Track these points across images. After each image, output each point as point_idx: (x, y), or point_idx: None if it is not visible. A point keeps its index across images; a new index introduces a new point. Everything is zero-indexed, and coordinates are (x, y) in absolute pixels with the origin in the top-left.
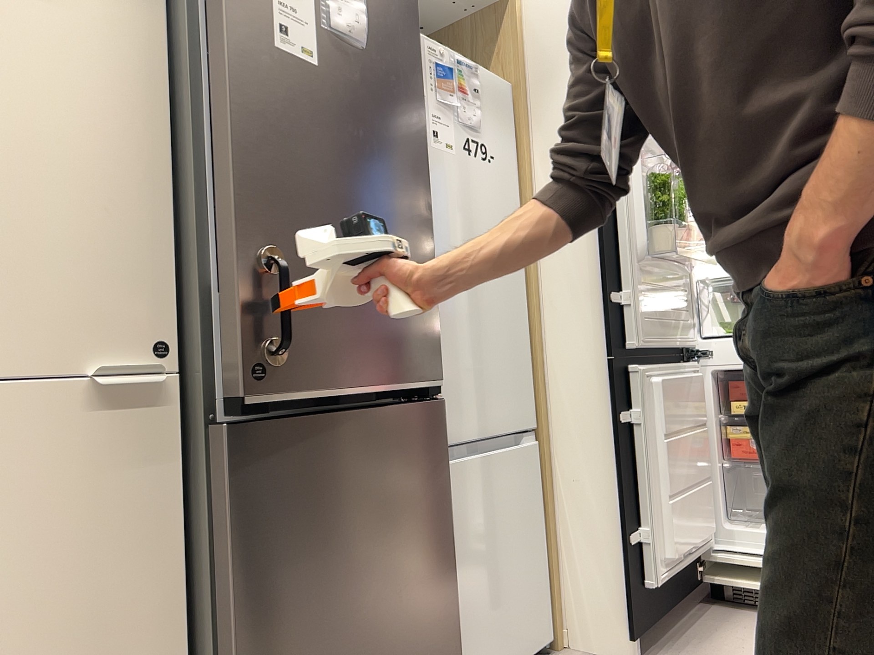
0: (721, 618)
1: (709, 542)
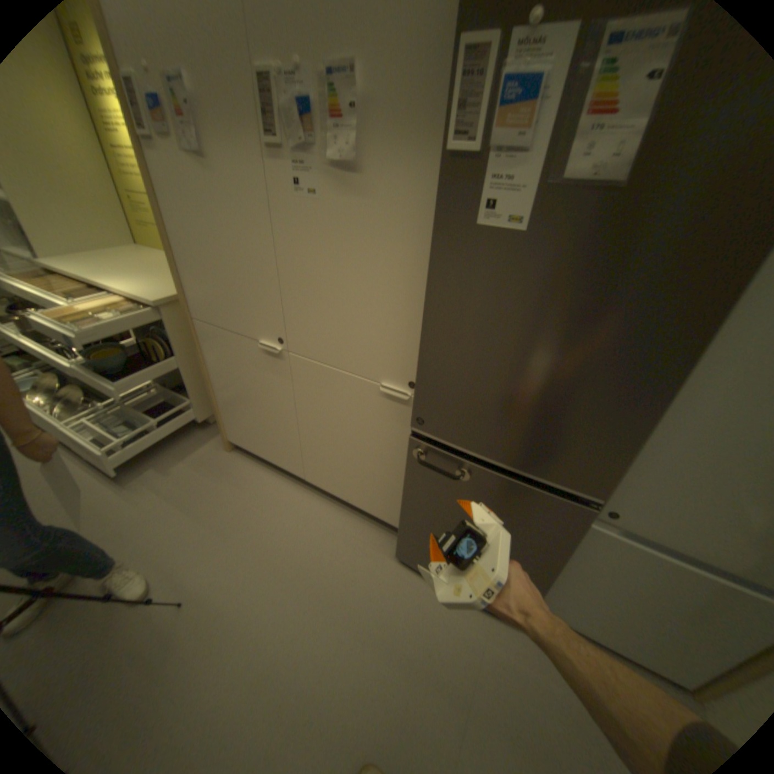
0: None
1: None
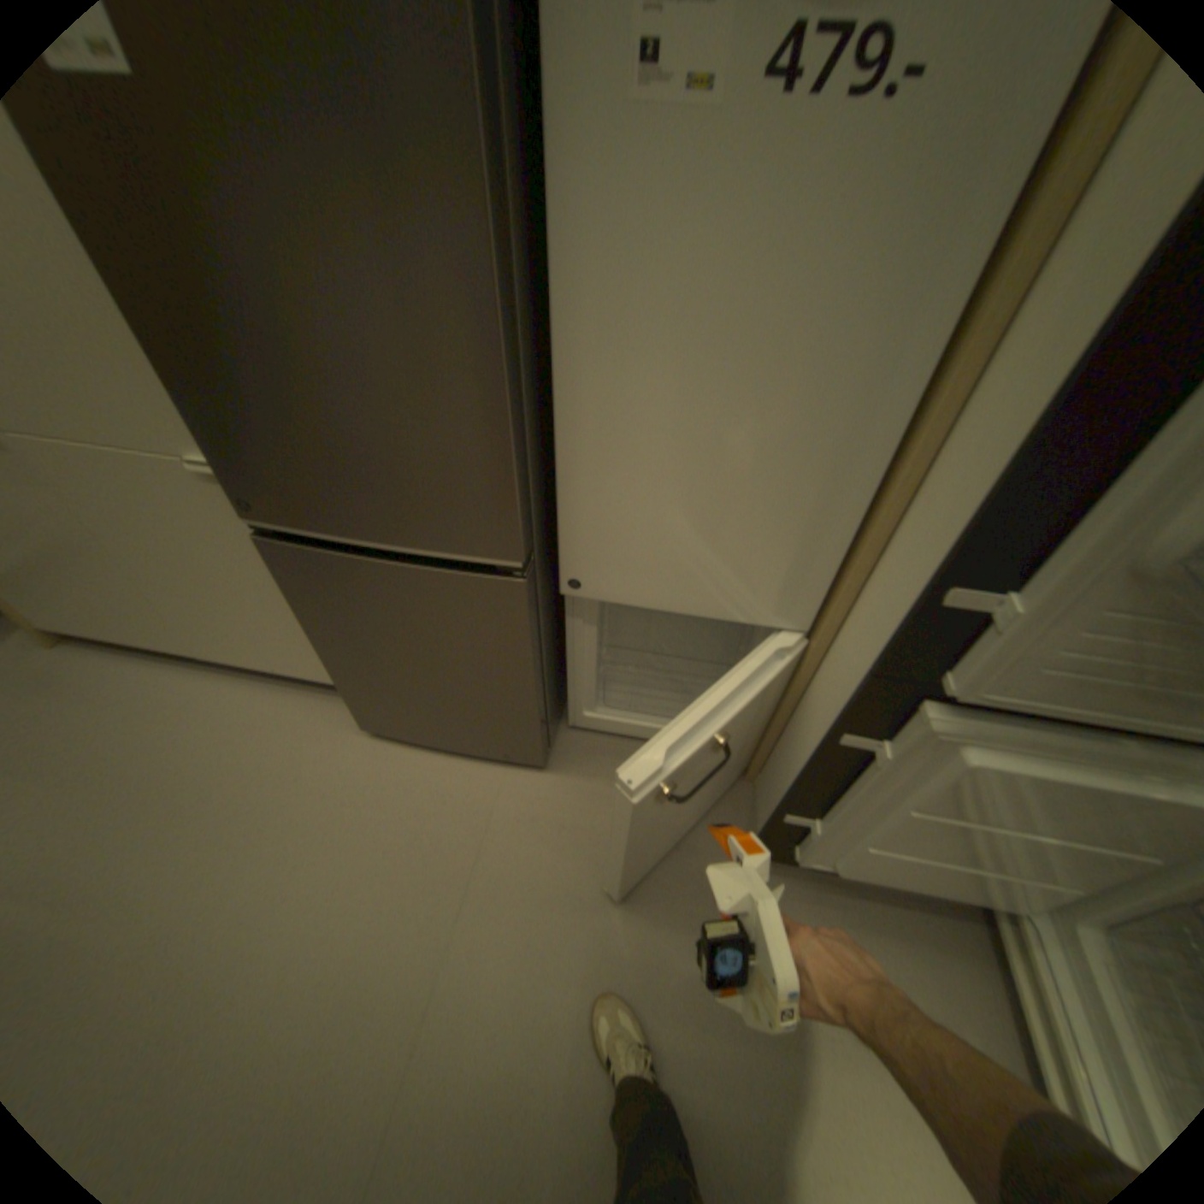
0: (939, 940)
1: (1008, 904)
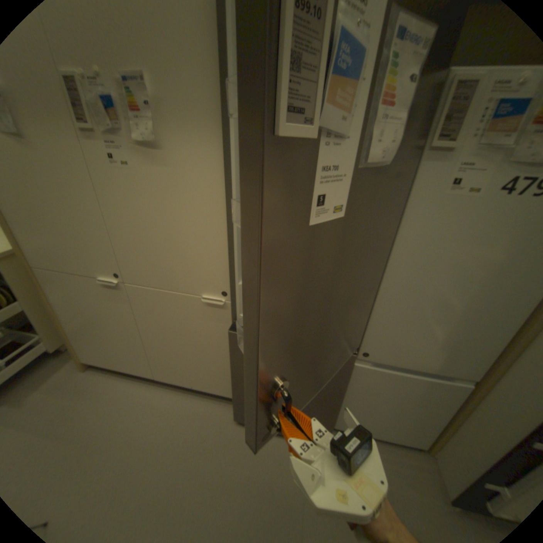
0: None
1: None
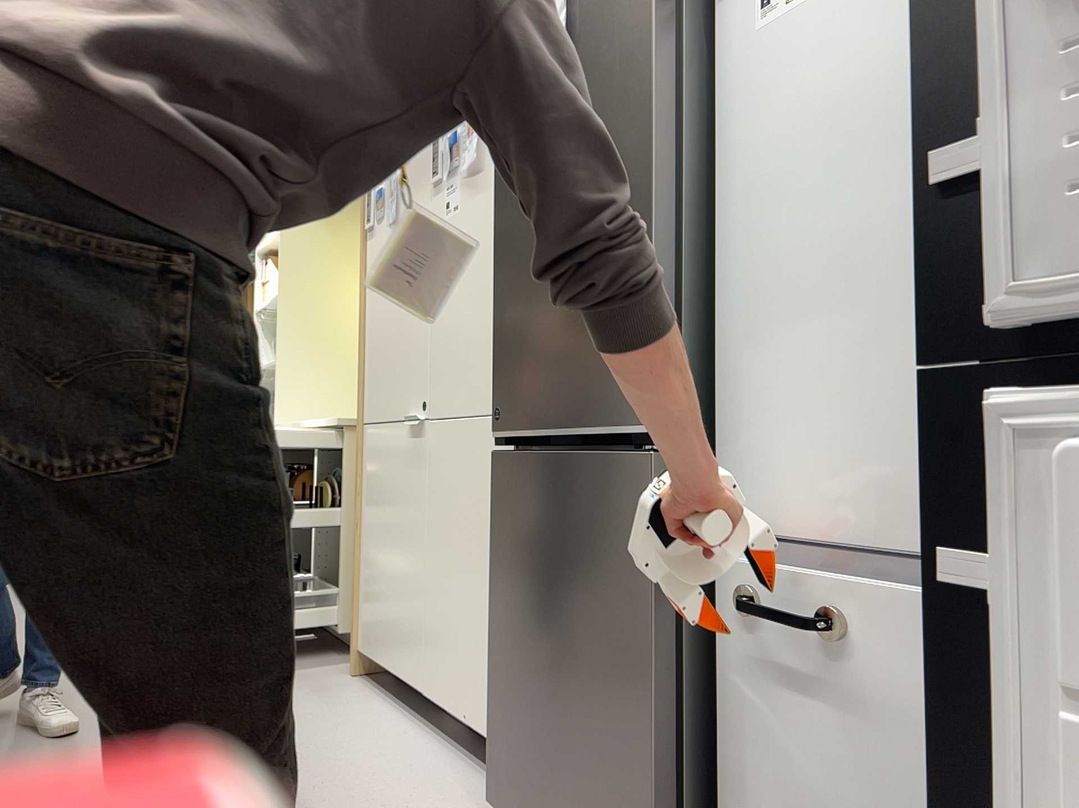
0: None
1: None
